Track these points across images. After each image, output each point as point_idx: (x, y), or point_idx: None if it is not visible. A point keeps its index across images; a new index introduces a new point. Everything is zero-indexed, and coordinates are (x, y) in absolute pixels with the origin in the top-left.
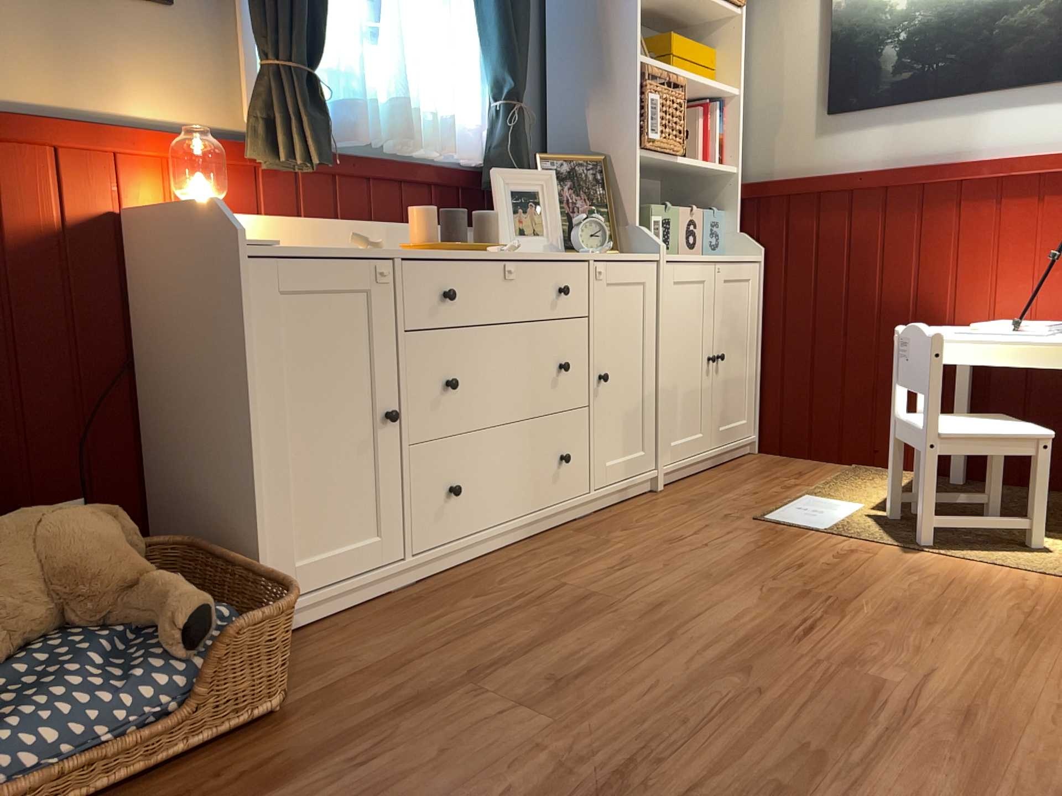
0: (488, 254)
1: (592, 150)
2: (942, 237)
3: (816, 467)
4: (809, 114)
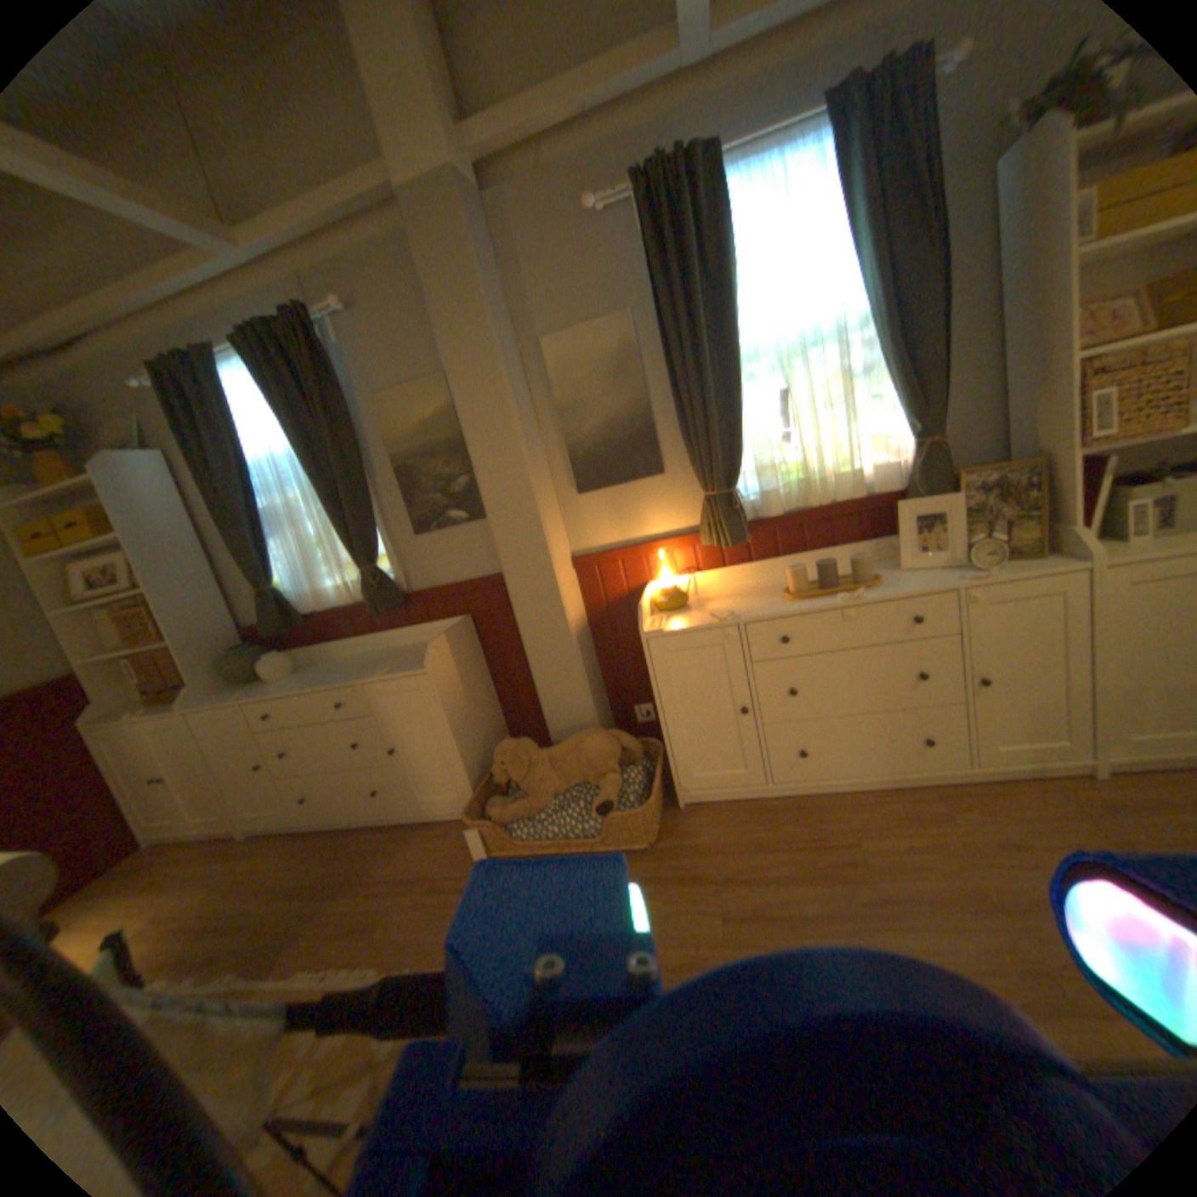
0: (829, 604)
1: (1040, 446)
2: None
3: None
4: None
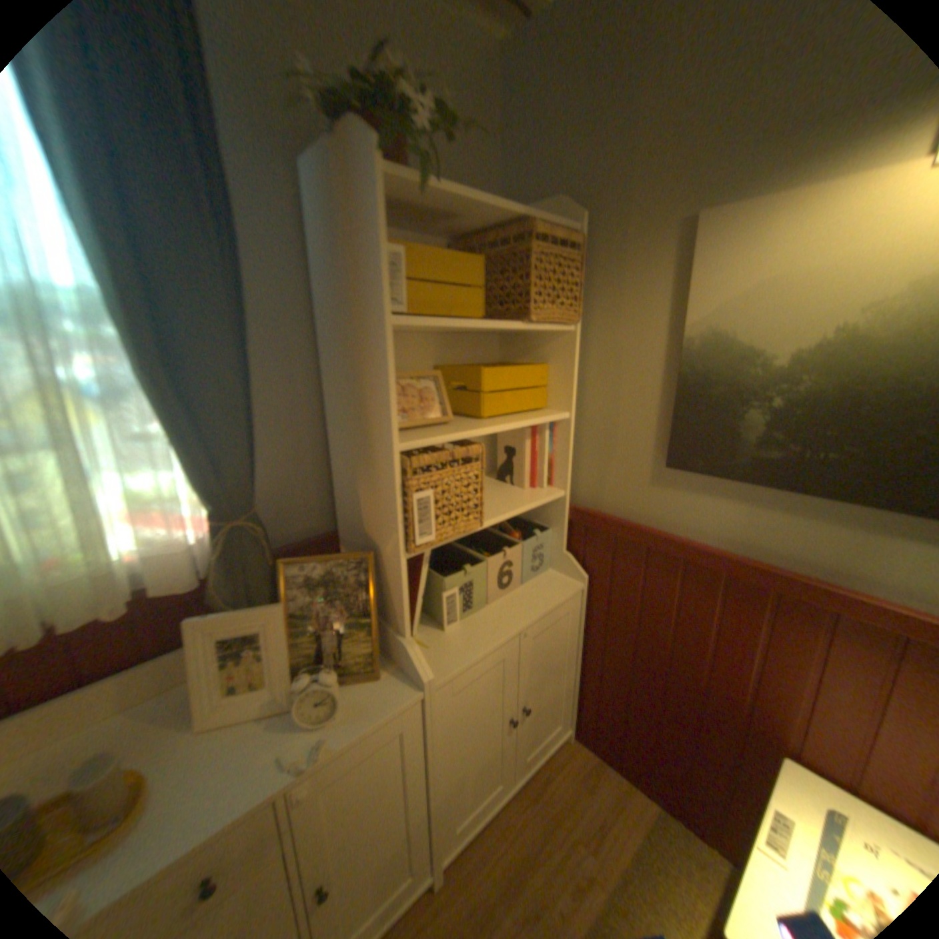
0: None
1: (367, 531)
2: (803, 663)
3: (624, 808)
4: (649, 456)
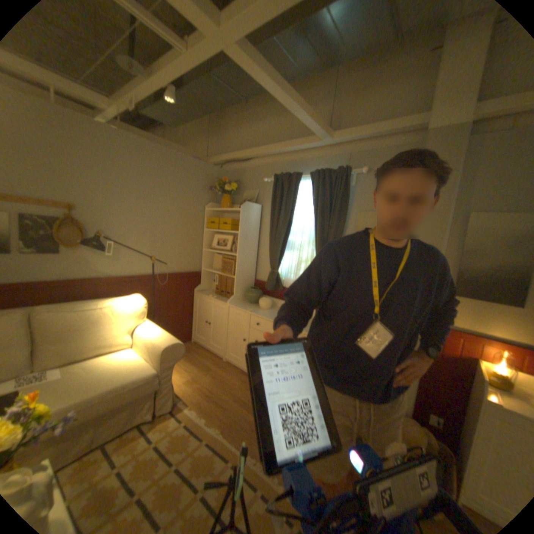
0: None
1: None
2: None
3: None
4: None
